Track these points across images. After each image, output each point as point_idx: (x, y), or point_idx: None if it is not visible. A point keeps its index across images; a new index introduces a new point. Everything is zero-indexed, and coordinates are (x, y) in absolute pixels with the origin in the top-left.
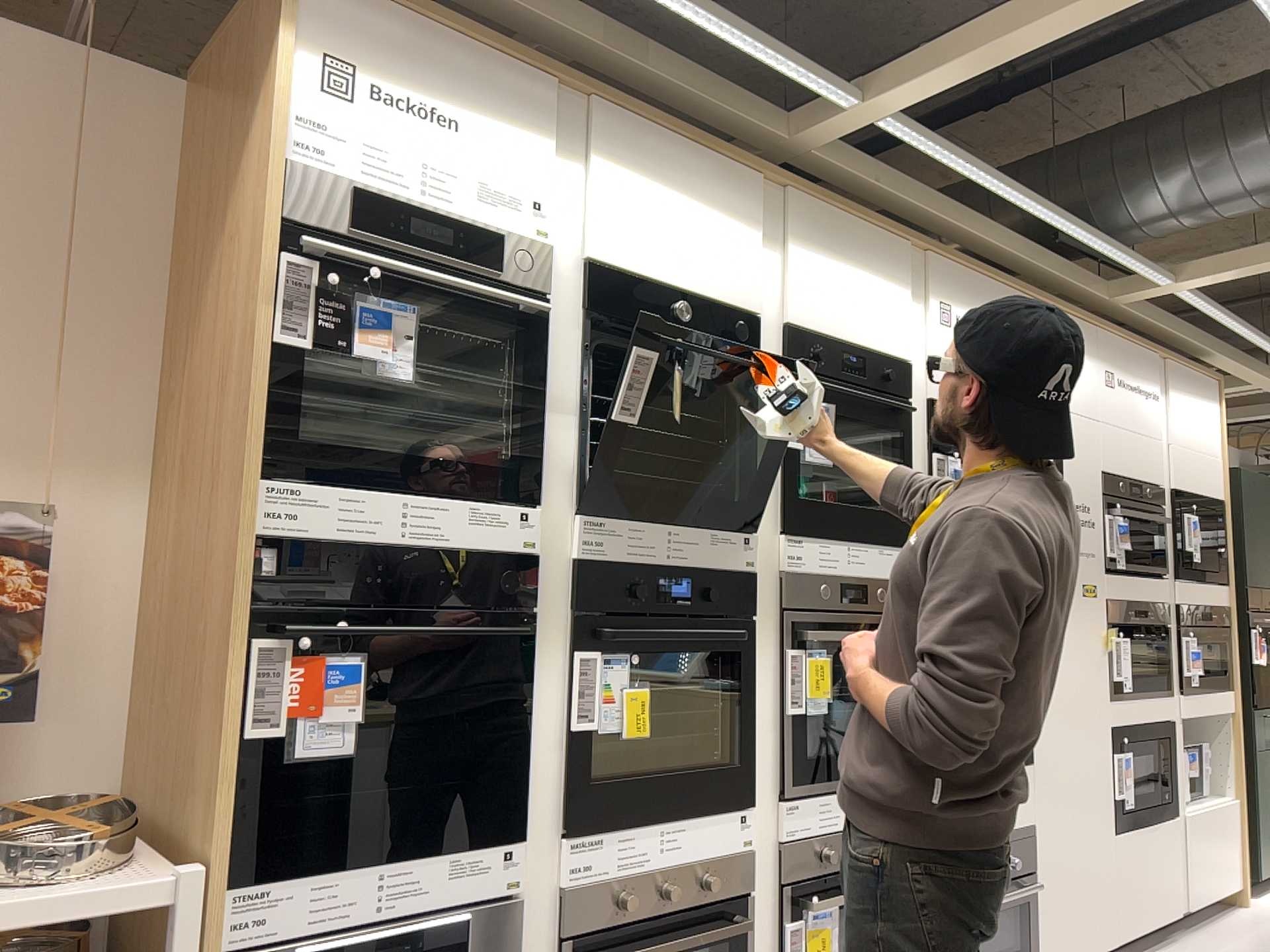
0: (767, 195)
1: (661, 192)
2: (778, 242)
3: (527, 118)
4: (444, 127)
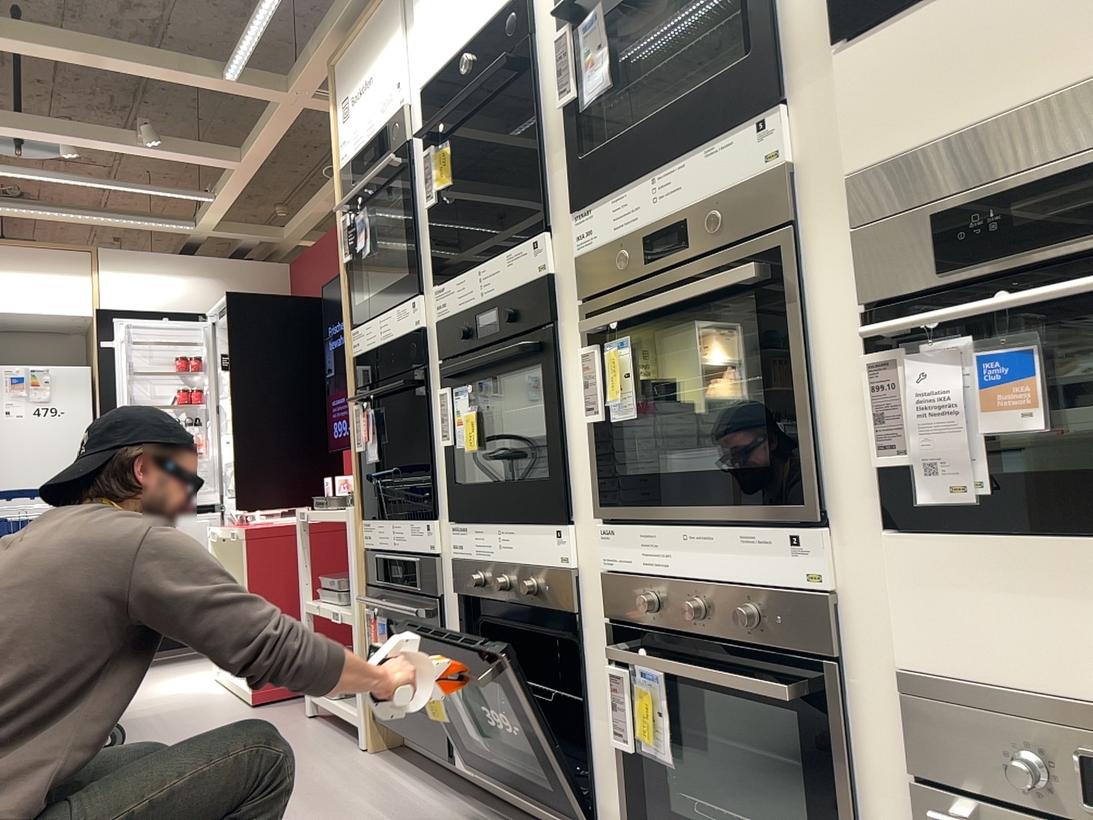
0: None
1: None
2: None
3: (386, 26)
4: (364, 84)
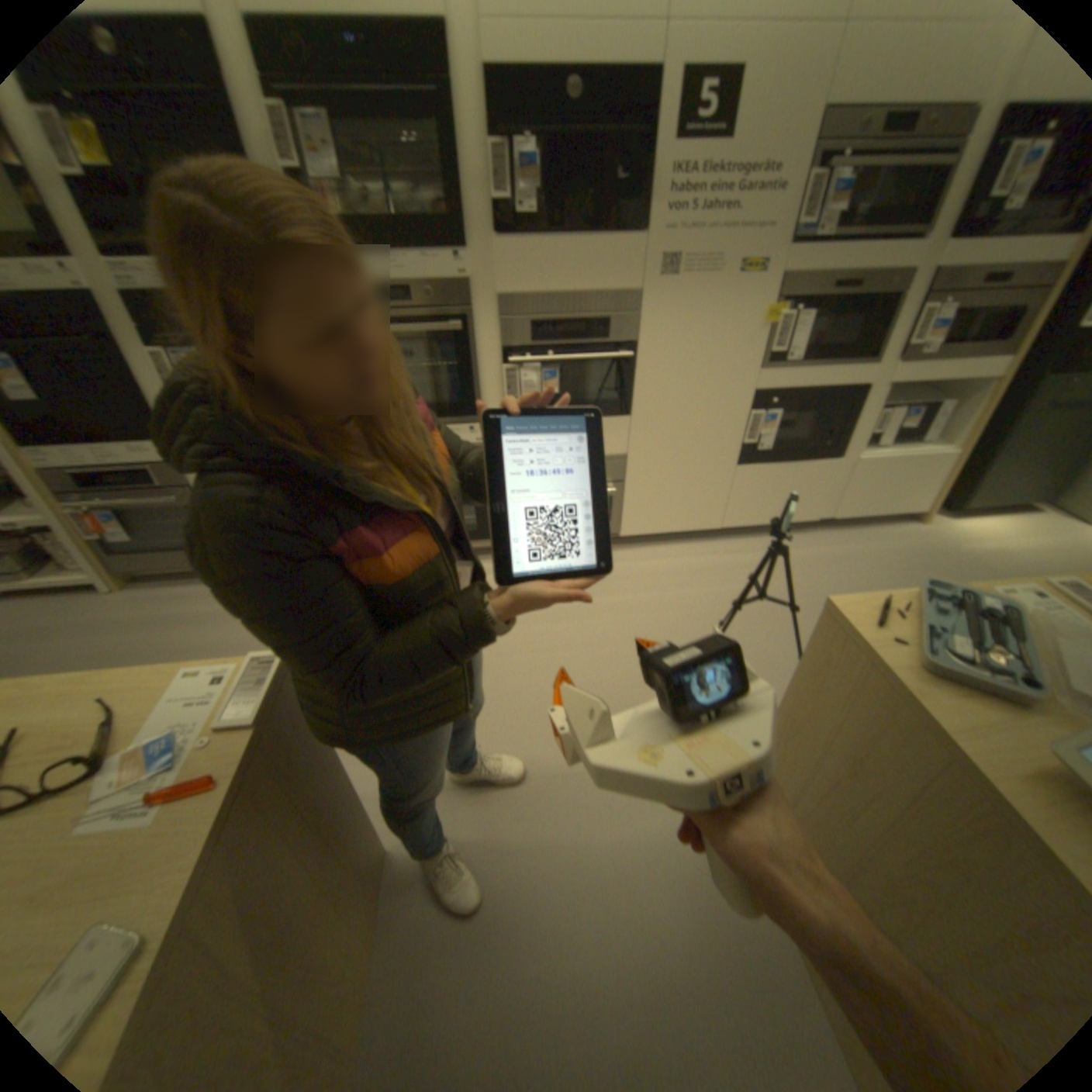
0: None
1: None
2: None
3: None
4: None
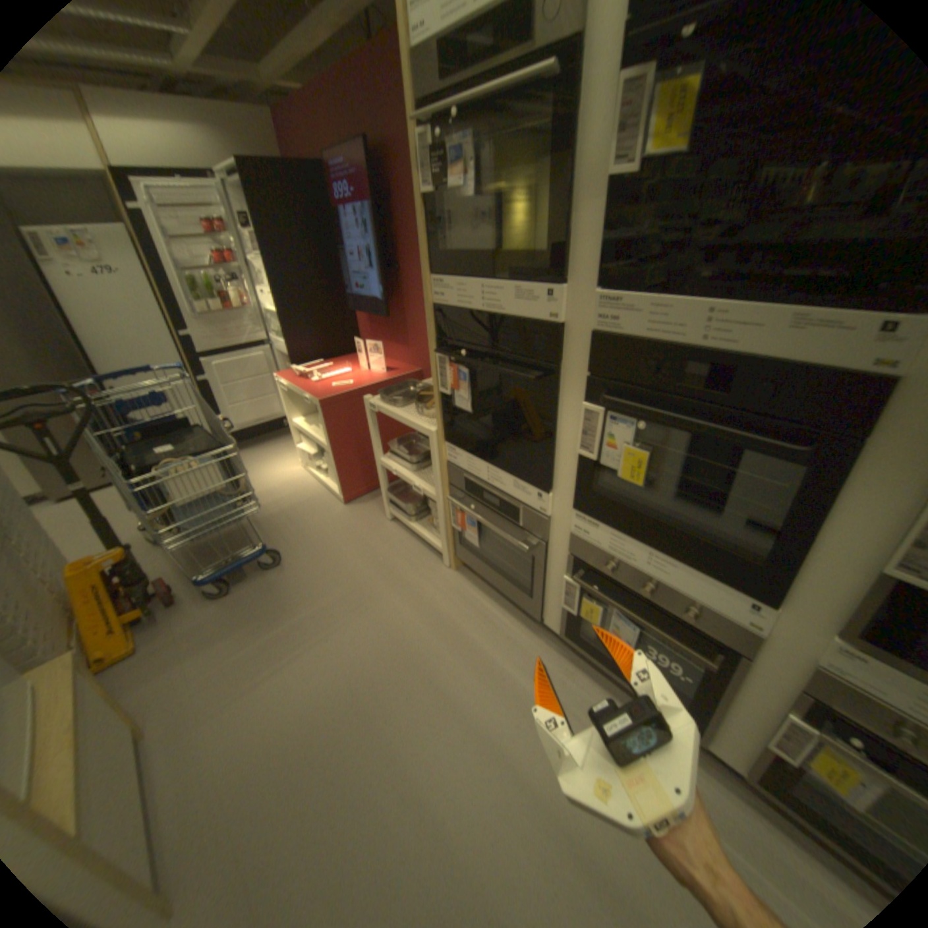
0: None
1: None
2: None
3: None
4: None
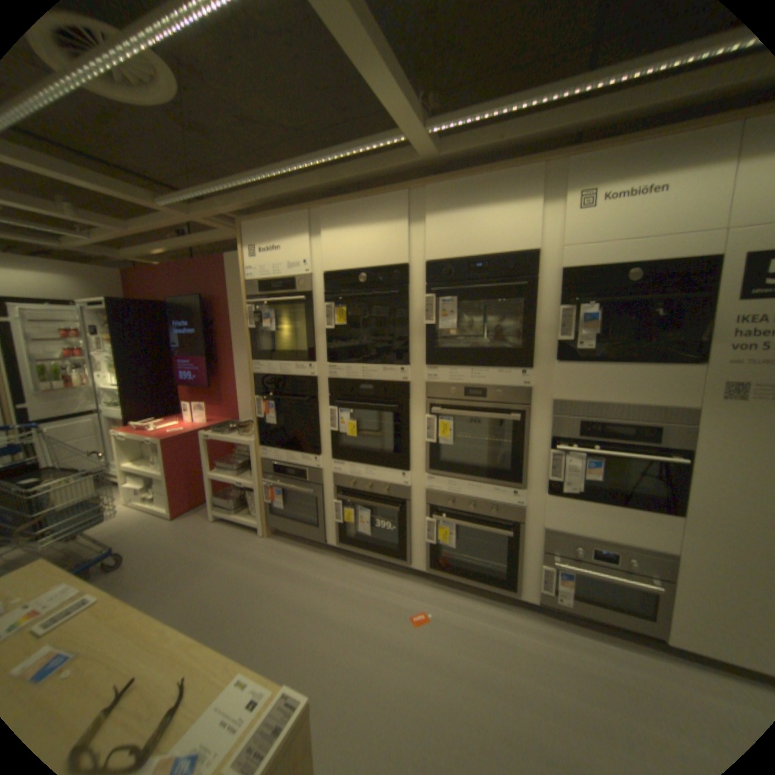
0: (416, 189)
1: (349, 226)
2: (424, 213)
3: (294, 227)
4: (271, 247)
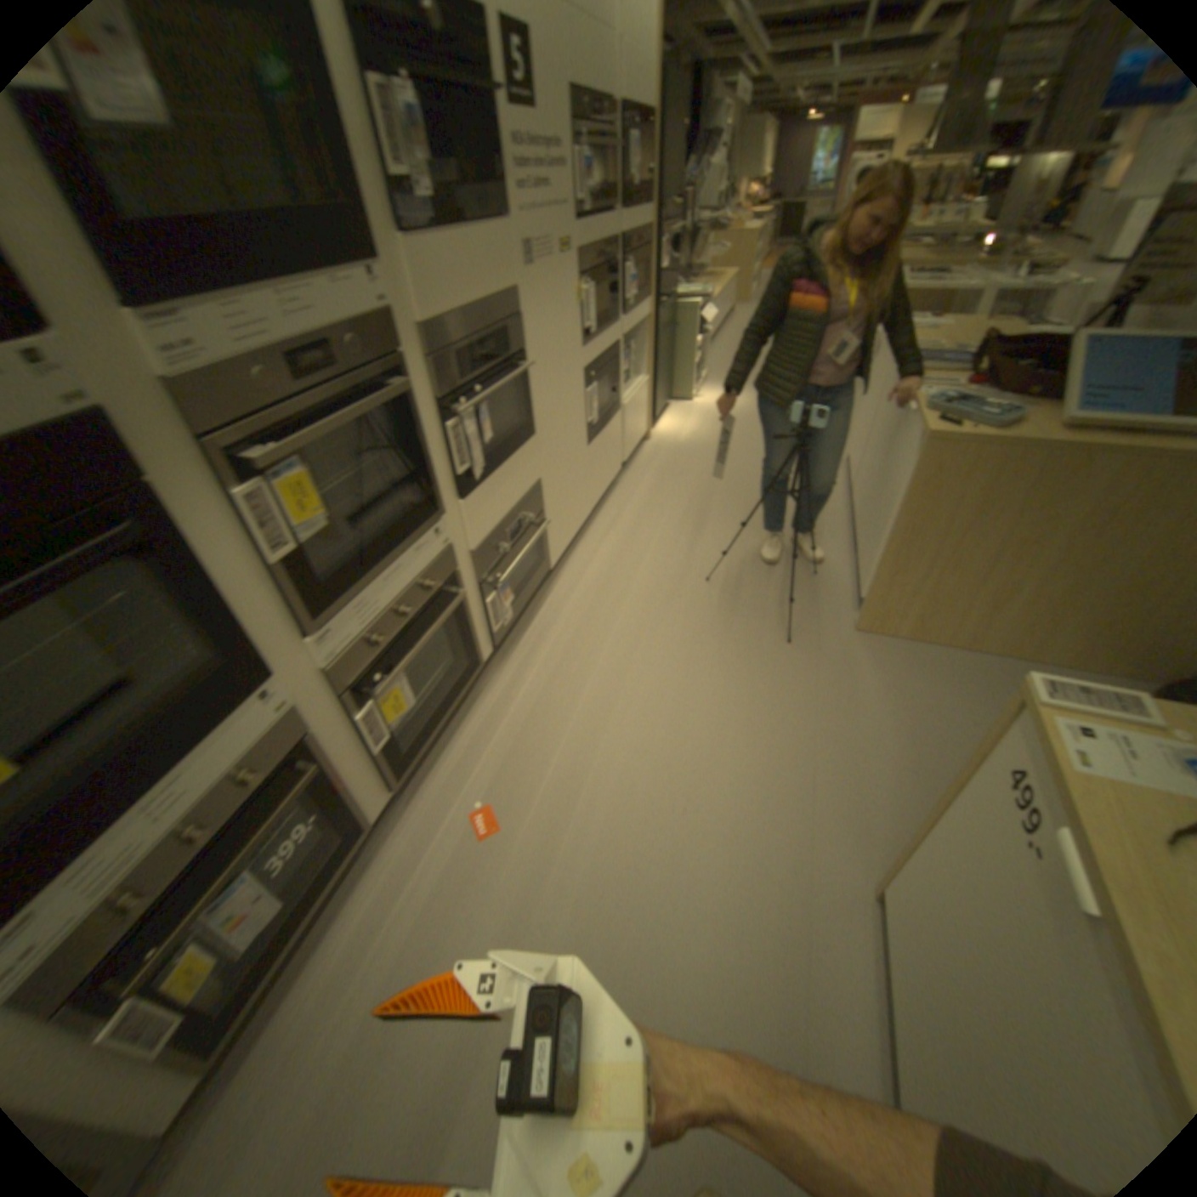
0: None
1: None
2: None
3: None
4: None
